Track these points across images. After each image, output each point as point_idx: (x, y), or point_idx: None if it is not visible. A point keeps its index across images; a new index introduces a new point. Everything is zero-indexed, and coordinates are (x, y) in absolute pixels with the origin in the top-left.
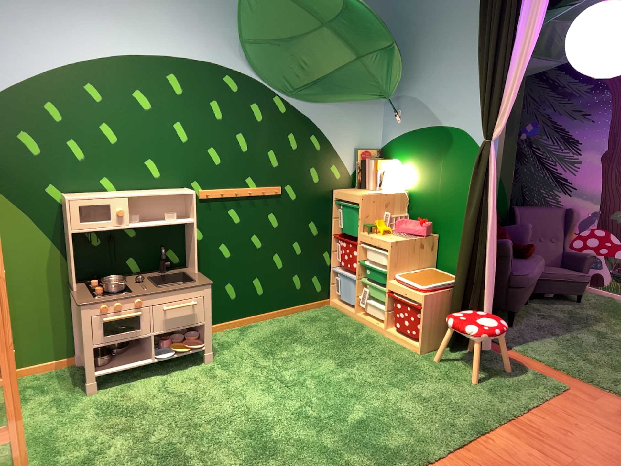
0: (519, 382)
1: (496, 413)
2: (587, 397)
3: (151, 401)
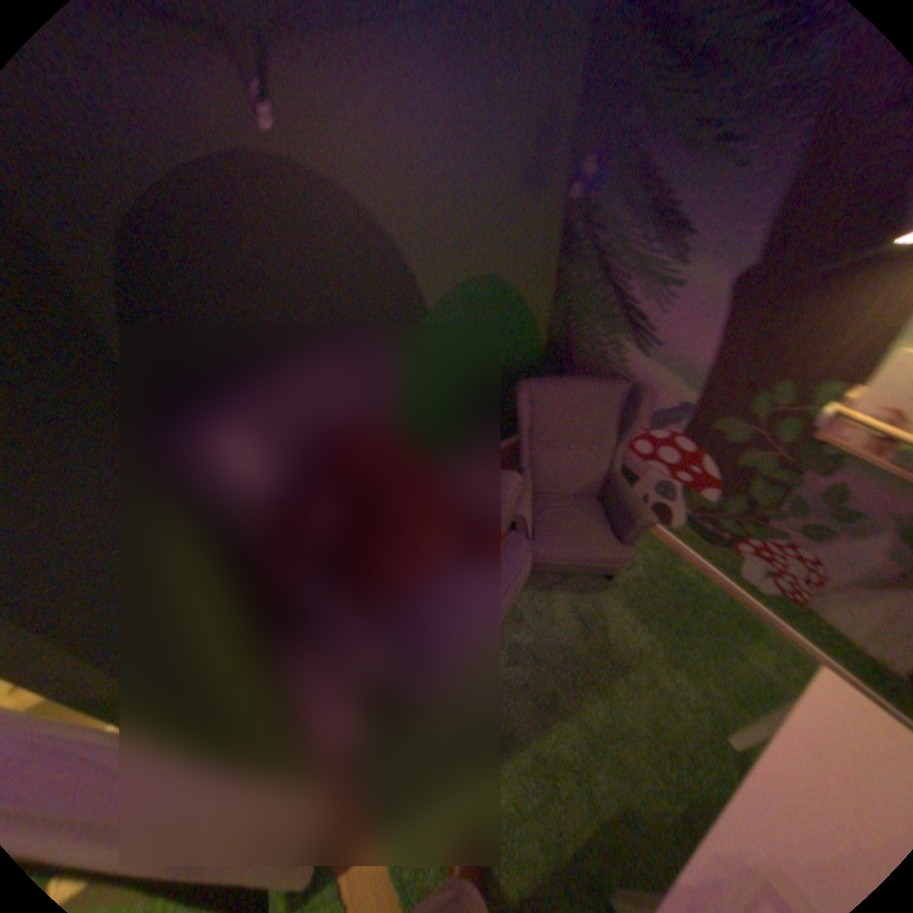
0: None
1: None
2: None
3: None
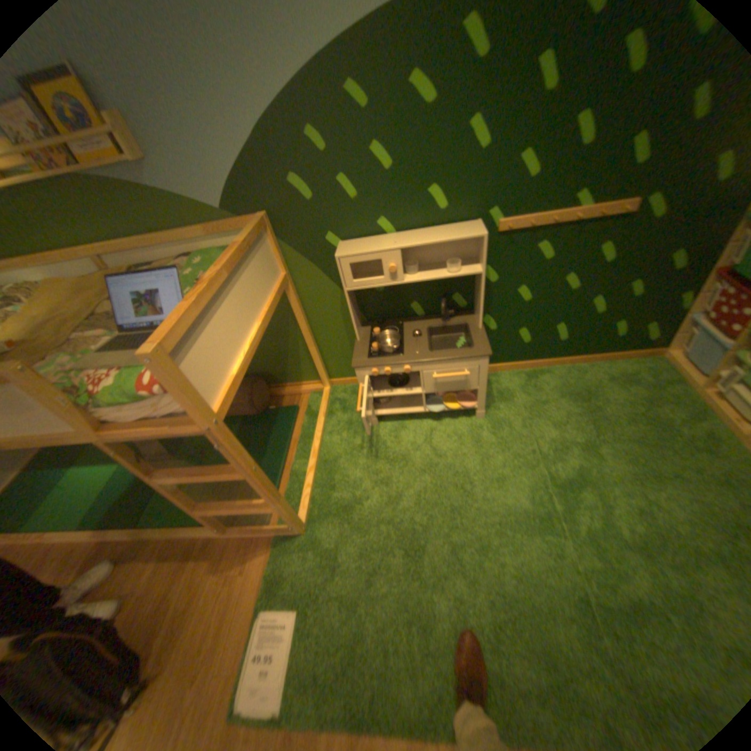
0: None
1: None
2: None
3: (414, 453)
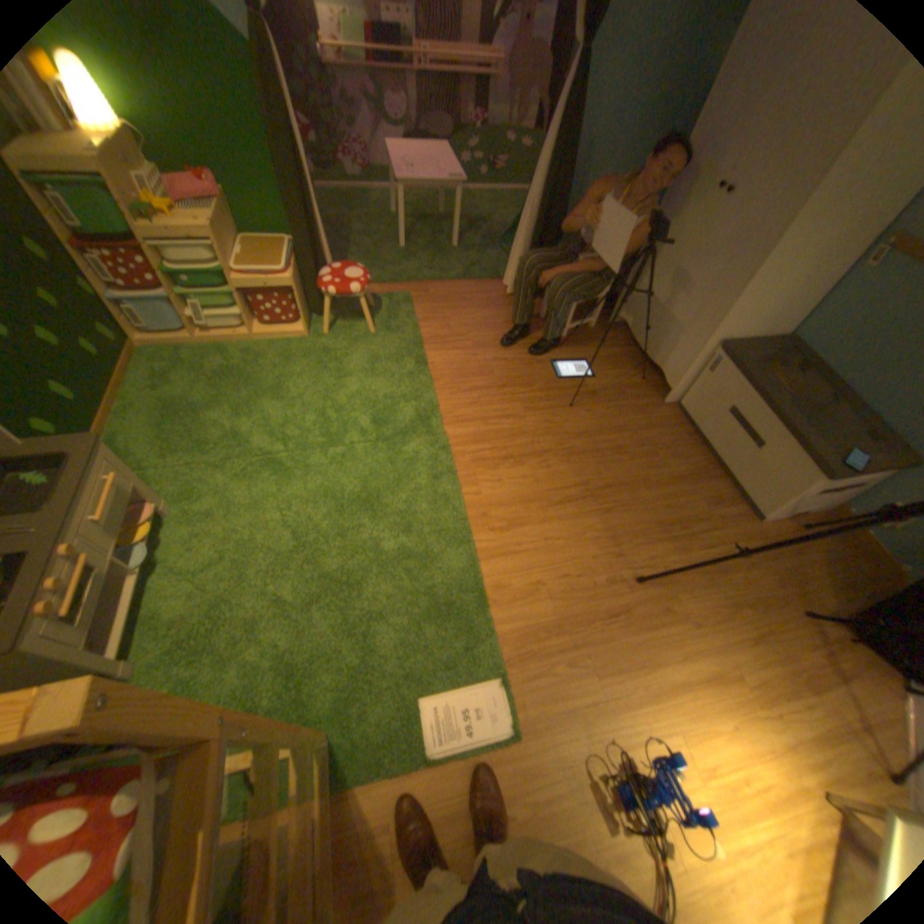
0: (387, 311)
1: (410, 344)
2: (422, 294)
3: (205, 592)
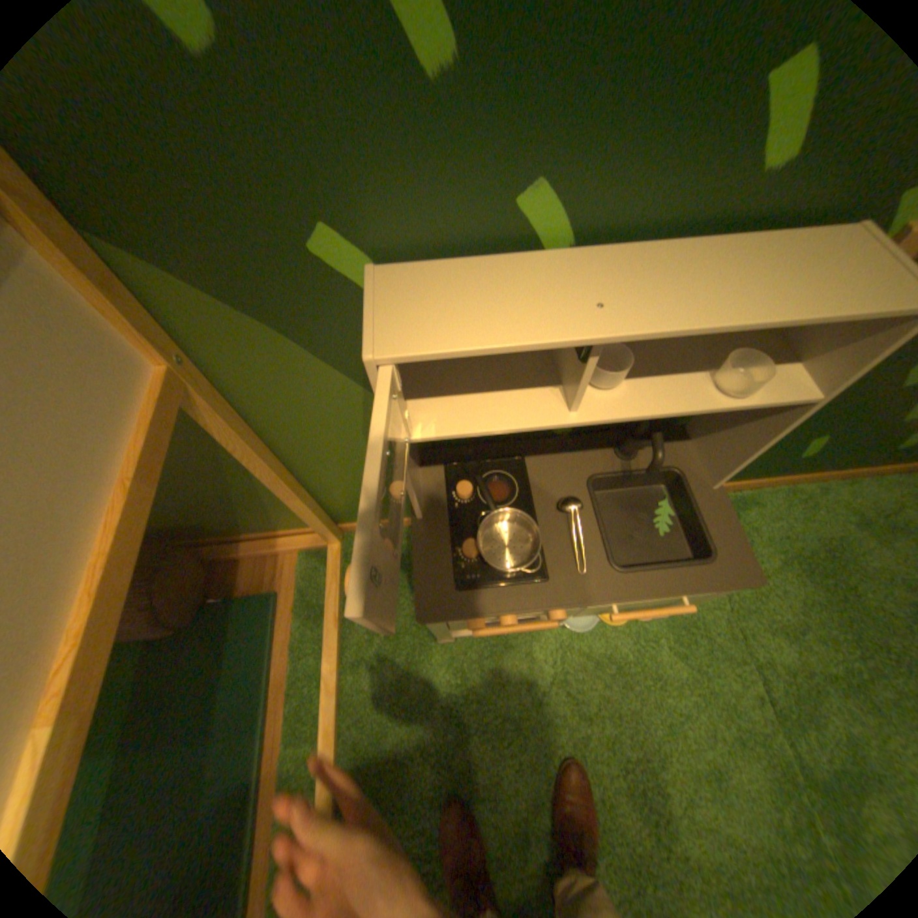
0: None
1: None
2: None
3: (538, 713)
